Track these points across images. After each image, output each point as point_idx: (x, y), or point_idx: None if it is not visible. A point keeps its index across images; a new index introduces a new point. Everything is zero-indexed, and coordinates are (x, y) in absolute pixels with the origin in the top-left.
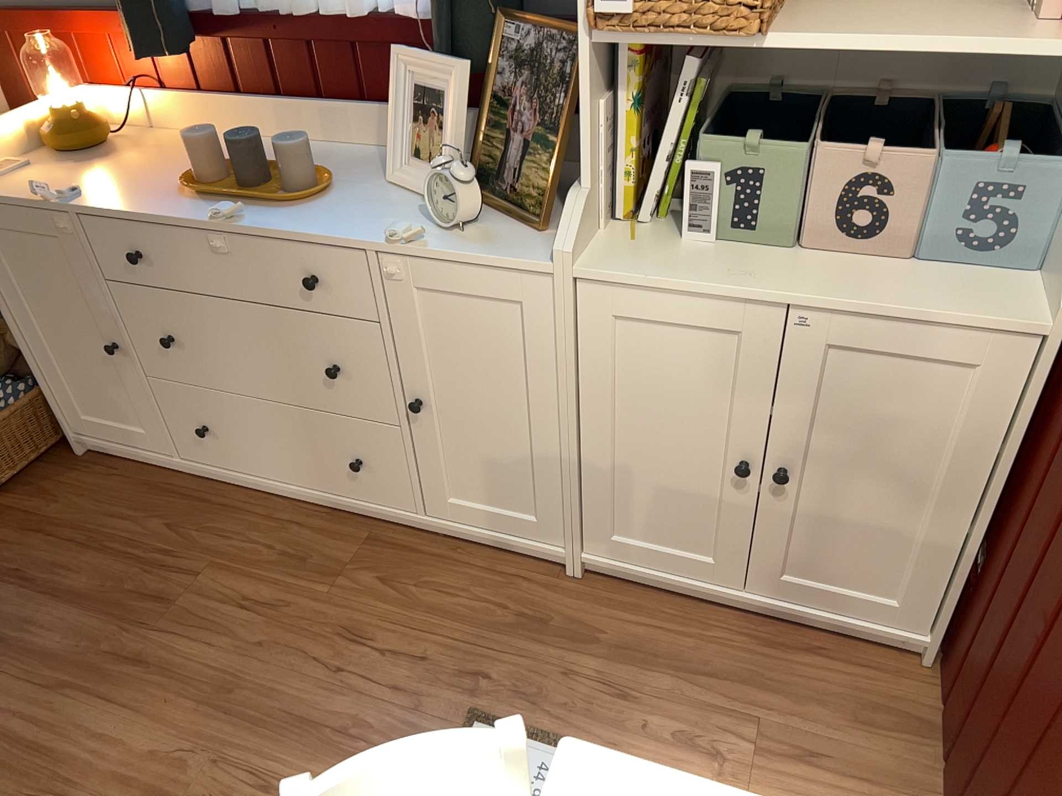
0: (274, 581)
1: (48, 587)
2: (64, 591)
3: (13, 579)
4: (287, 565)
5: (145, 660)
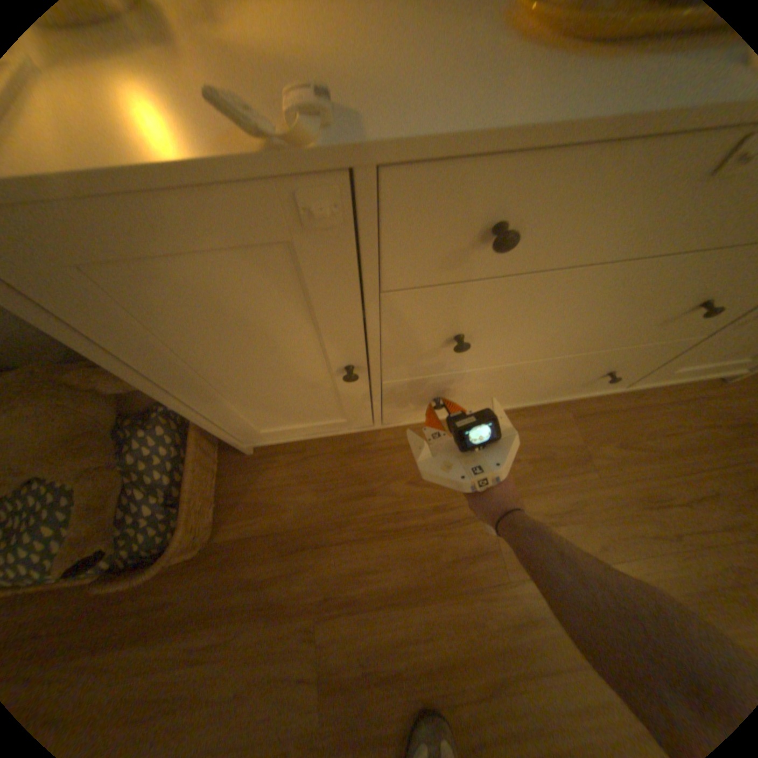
0: (553, 494)
1: (370, 610)
2: (392, 605)
3: (326, 620)
4: (545, 474)
5: (537, 627)
